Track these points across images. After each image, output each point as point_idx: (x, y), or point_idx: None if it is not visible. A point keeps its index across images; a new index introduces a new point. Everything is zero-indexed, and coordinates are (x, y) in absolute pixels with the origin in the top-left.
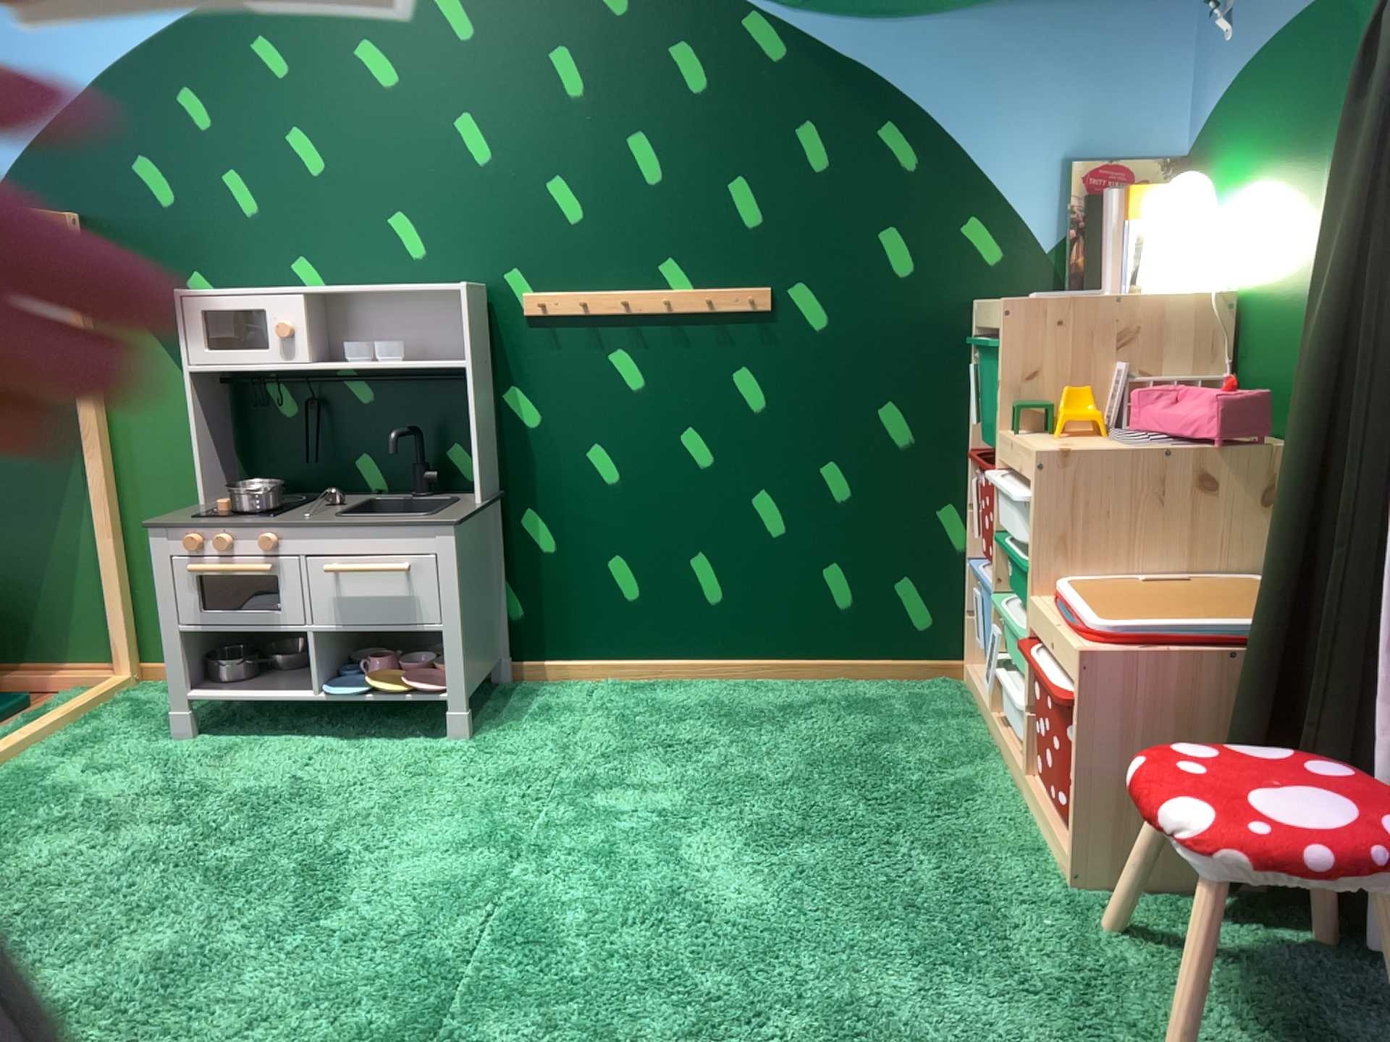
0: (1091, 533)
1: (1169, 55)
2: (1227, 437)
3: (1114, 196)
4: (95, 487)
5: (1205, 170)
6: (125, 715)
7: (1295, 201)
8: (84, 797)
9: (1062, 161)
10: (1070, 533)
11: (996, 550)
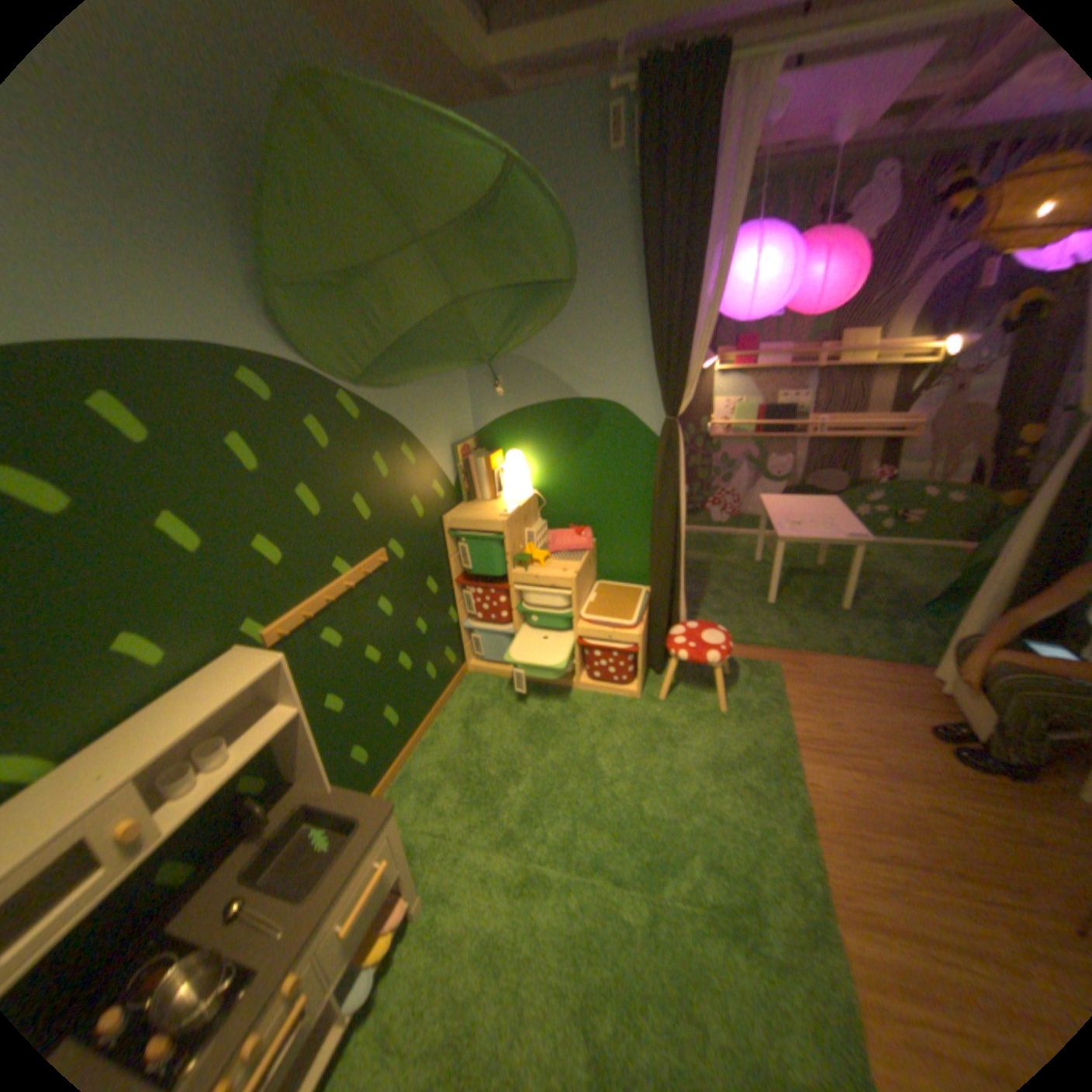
0: (580, 595)
1: (464, 395)
2: (591, 547)
3: (475, 459)
4: None
5: (495, 443)
6: None
7: (567, 464)
8: None
9: (450, 446)
10: (578, 599)
11: (515, 616)
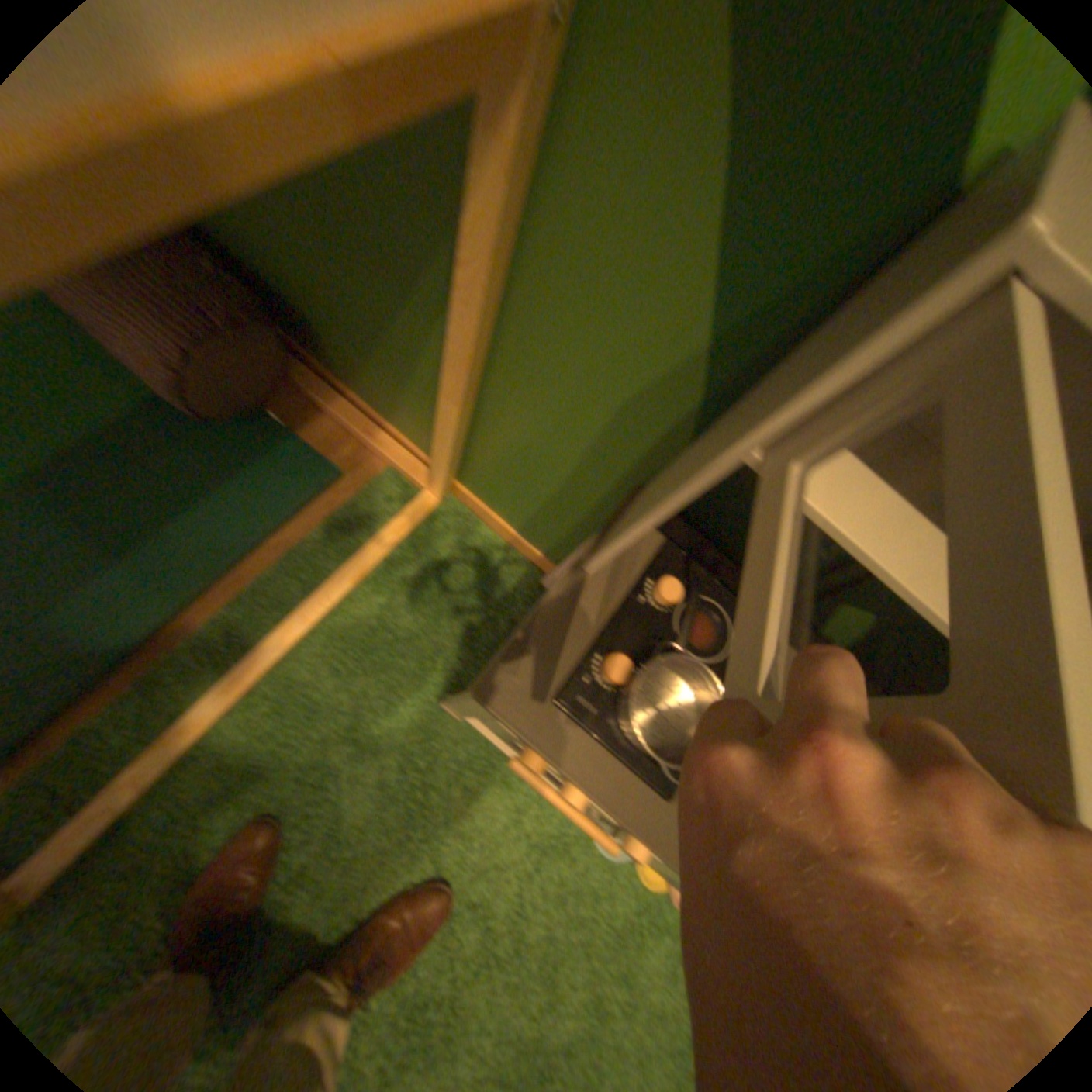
0: None
1: None
2: None
3: None
4: (457, 354)
5: None
6: (415, 602)
7: None
8: (329, 823)
9: None
10: None
11: None
